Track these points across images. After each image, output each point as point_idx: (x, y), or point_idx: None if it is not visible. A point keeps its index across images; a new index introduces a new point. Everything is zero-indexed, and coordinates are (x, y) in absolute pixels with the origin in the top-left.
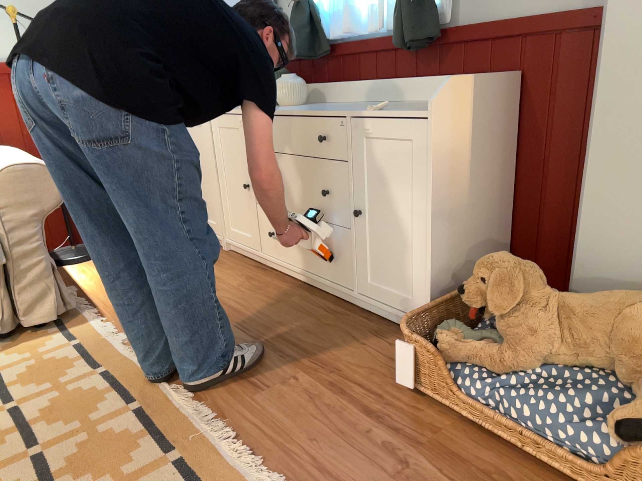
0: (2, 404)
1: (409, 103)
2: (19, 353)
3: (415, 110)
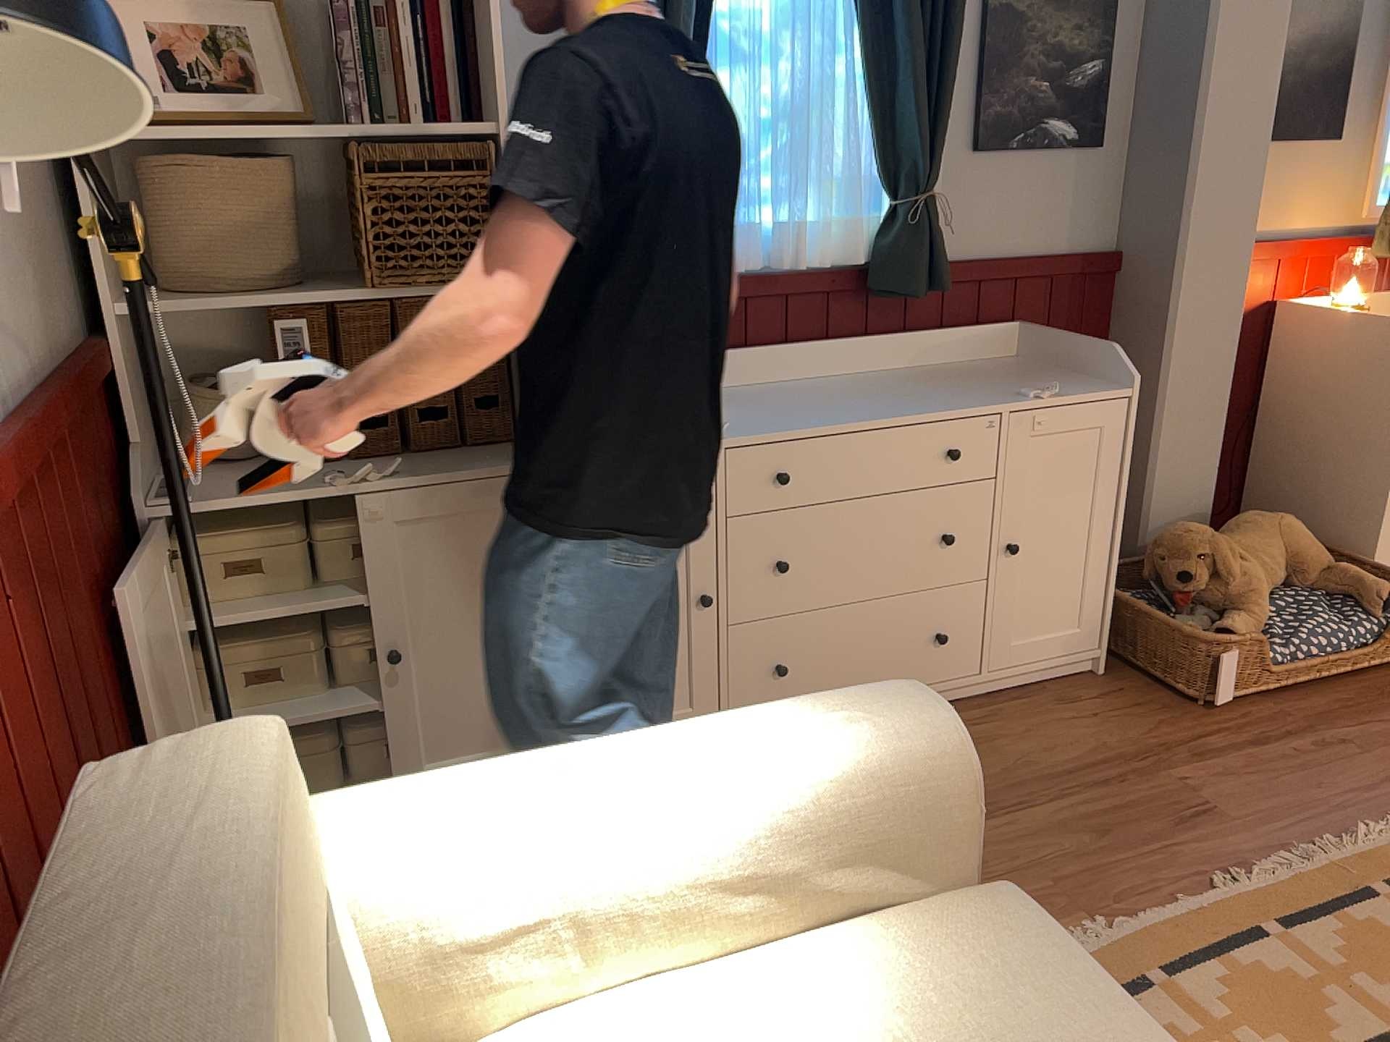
0: None
1: (896, 373)
2: None
3: (1090, 387)
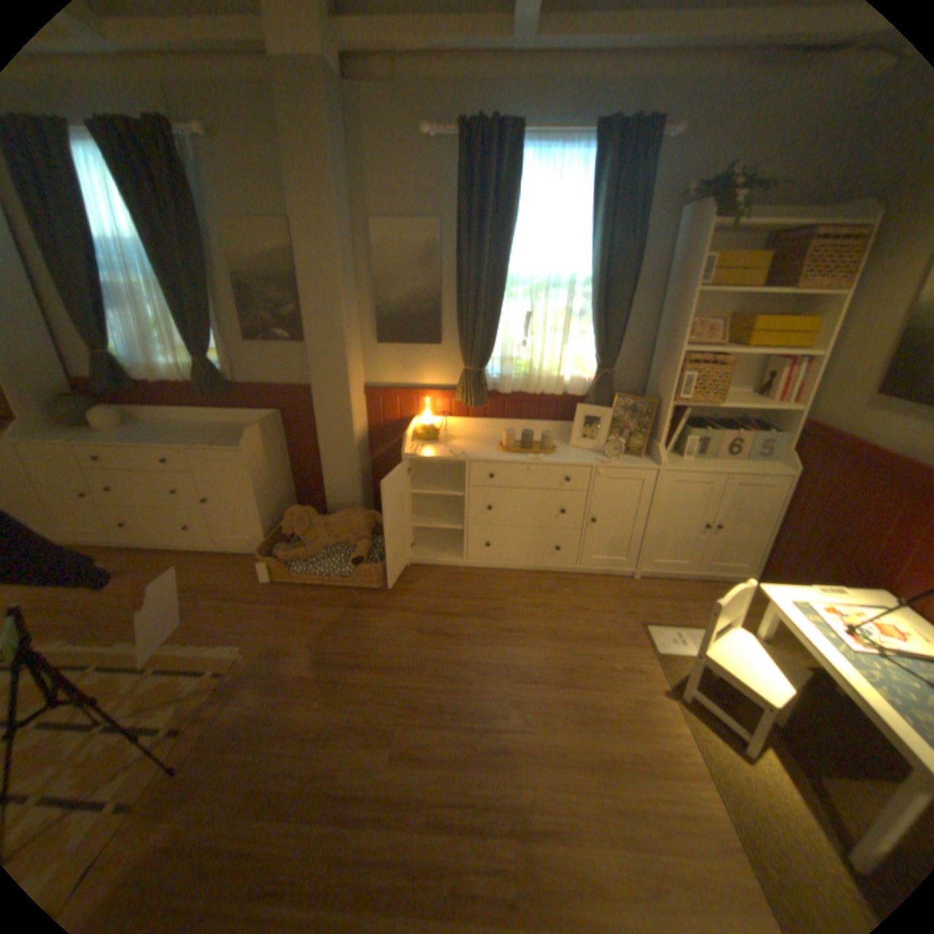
0: None
1: (215, 425)
2: None
3: (231, 444)
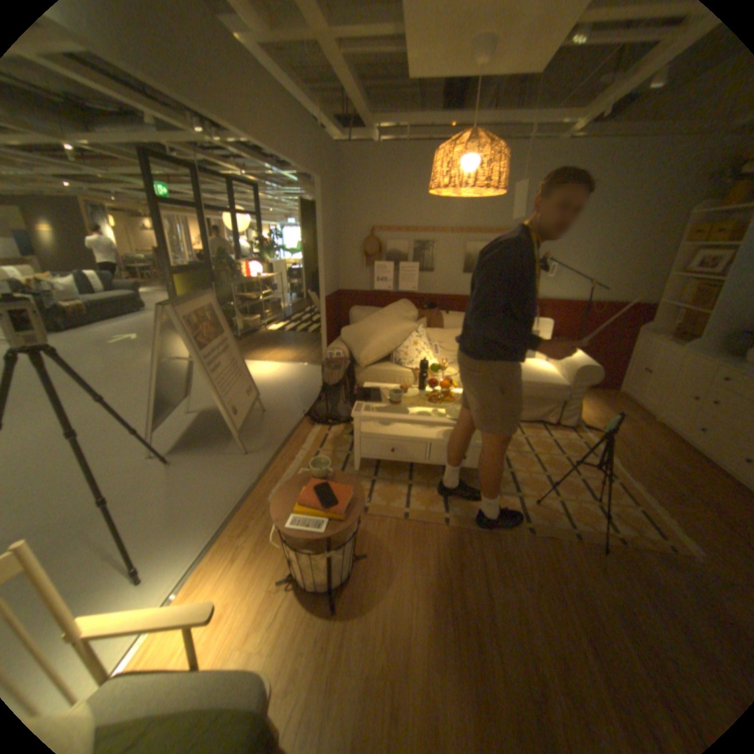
0: (562, 454)
1: None
2: (559, 435)
3: None
